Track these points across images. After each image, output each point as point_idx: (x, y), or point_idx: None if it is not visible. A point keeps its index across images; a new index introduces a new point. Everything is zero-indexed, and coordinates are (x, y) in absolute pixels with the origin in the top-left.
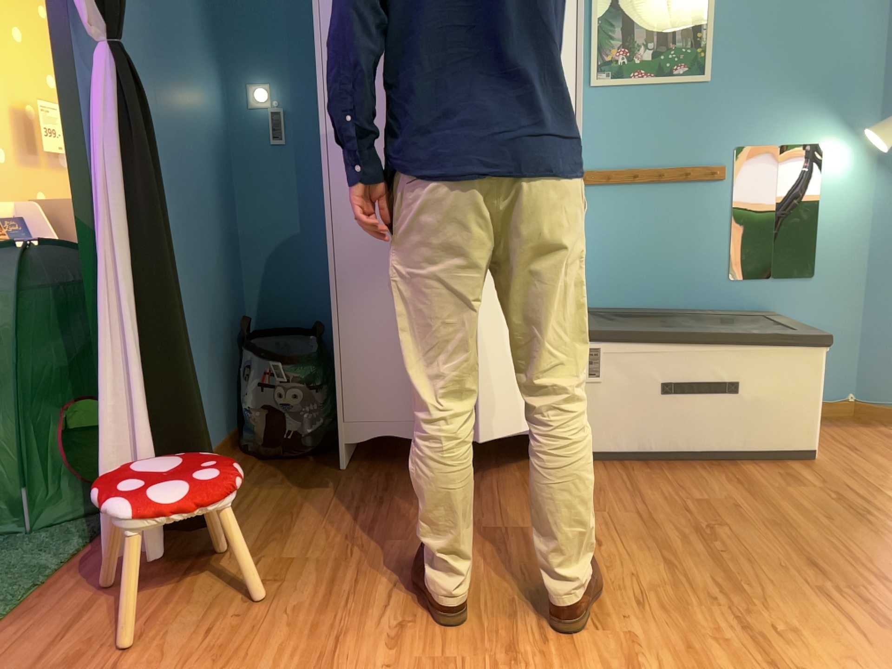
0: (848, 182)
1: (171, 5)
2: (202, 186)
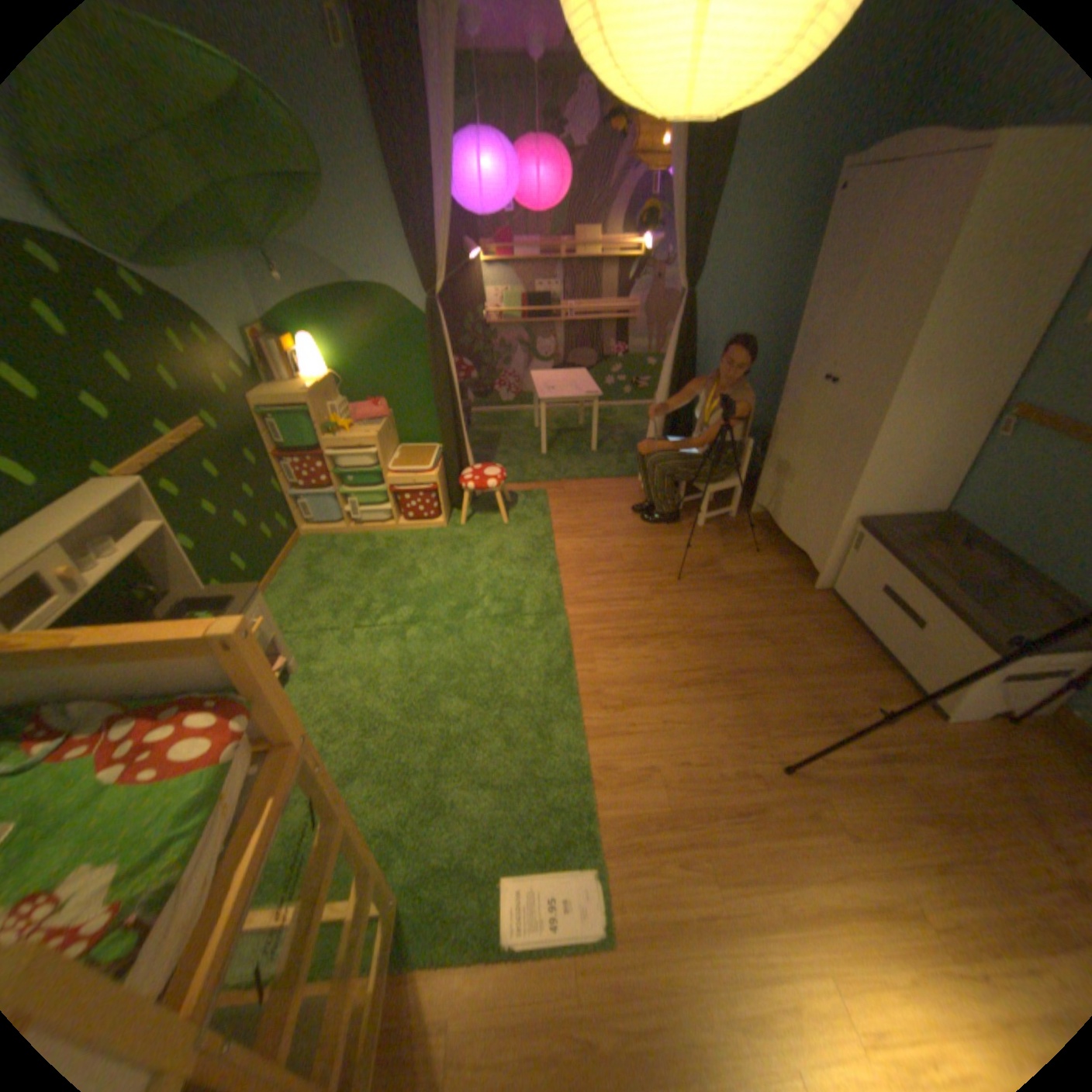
0: None
1: (787, 240)
2: (780, 344)
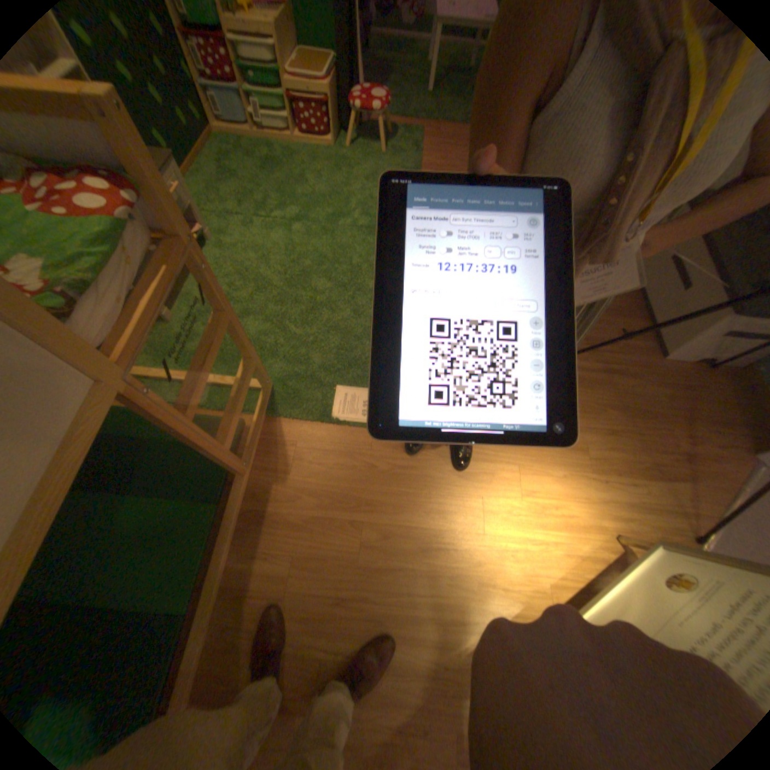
0: None
1: None
2: None
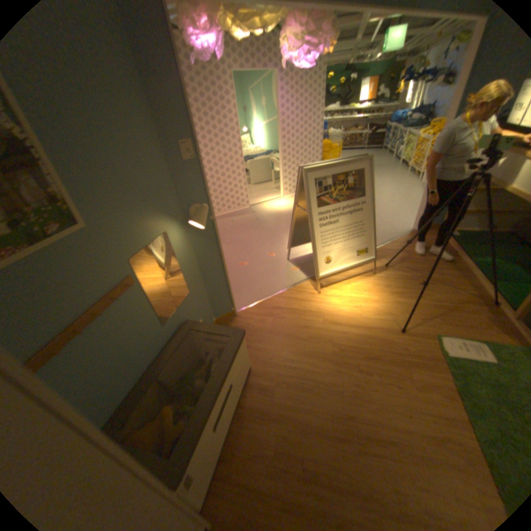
0: (181, 242)
1: None
2: None
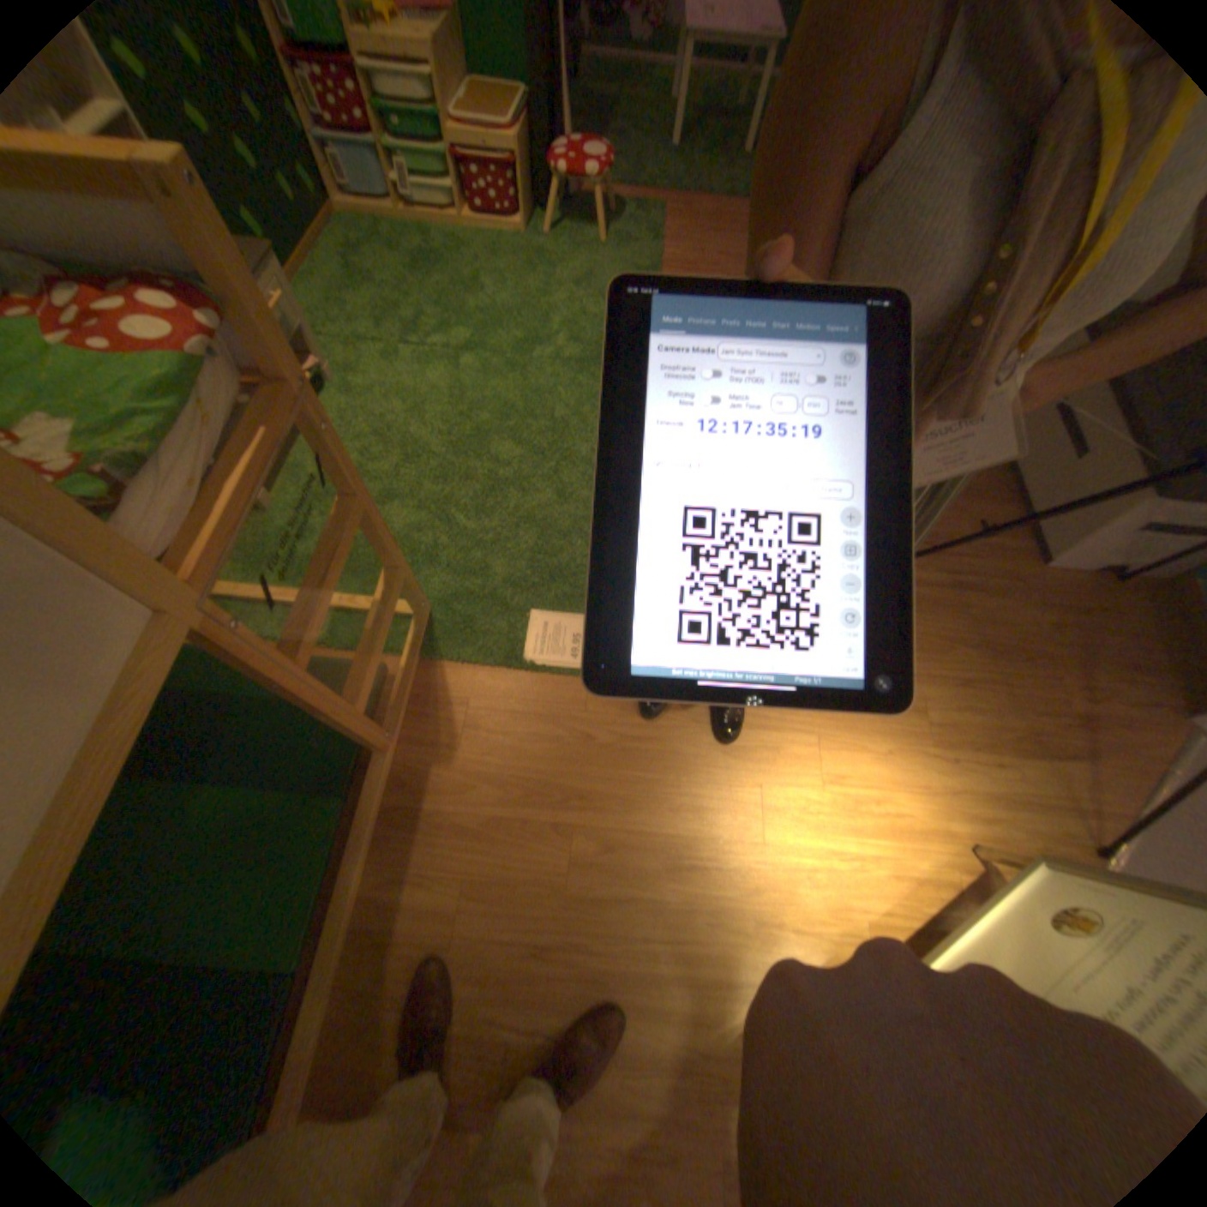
0: None
1: None
2: None
